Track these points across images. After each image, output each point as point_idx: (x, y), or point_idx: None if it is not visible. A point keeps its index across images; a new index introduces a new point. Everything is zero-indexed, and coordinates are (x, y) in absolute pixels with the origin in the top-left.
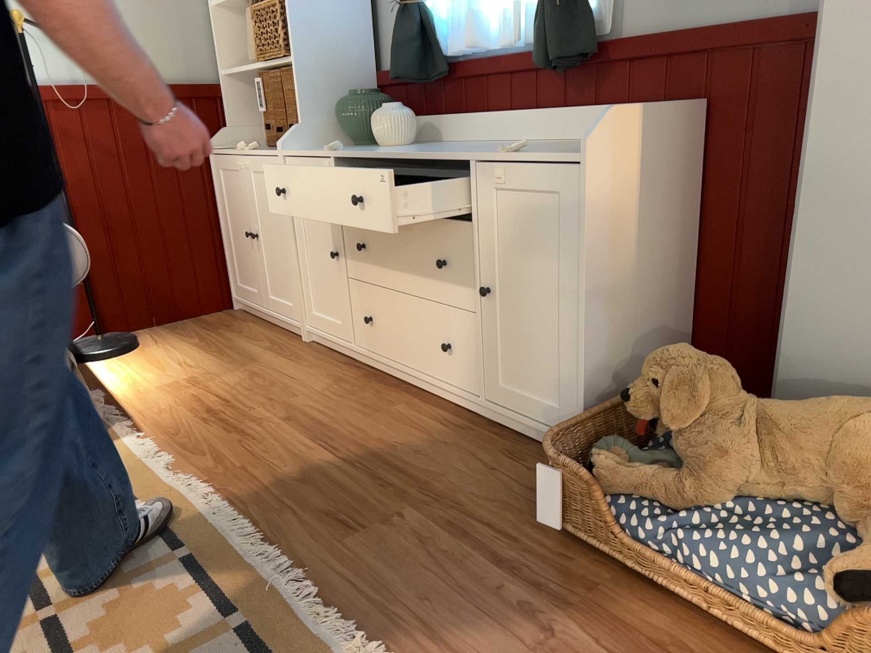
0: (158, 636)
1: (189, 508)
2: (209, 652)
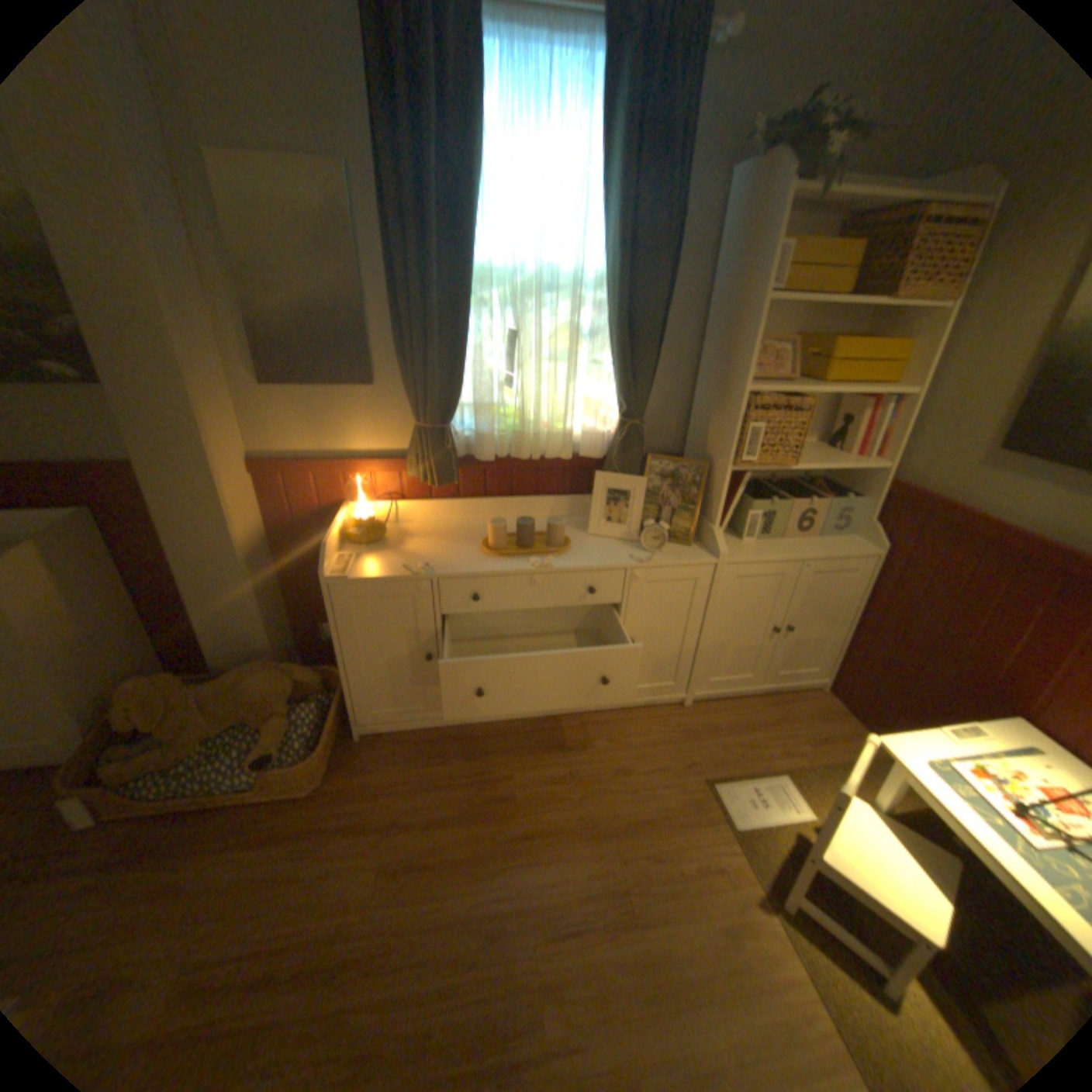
0: None
1: None
2: None
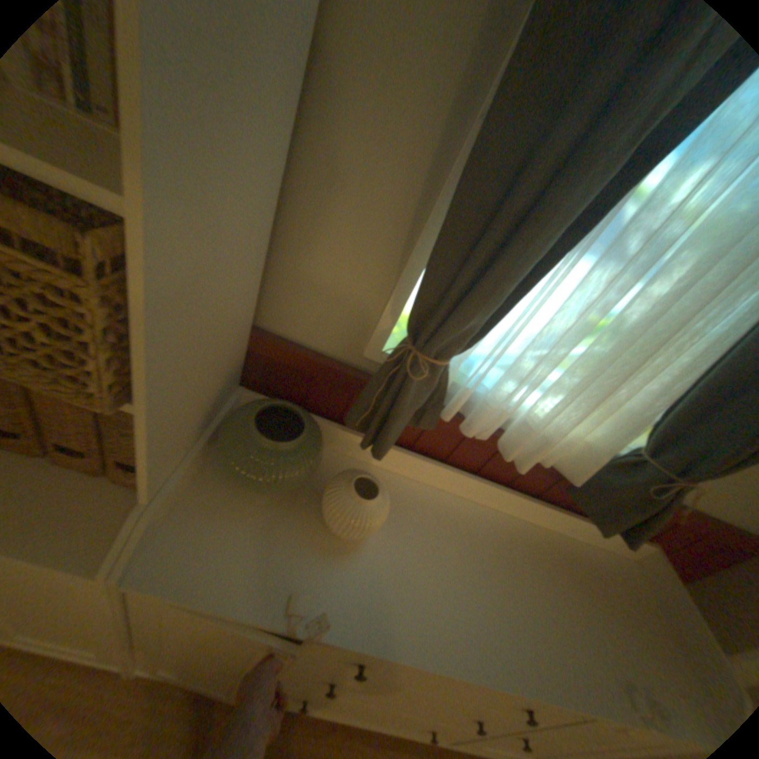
0: None
1: None
2: None
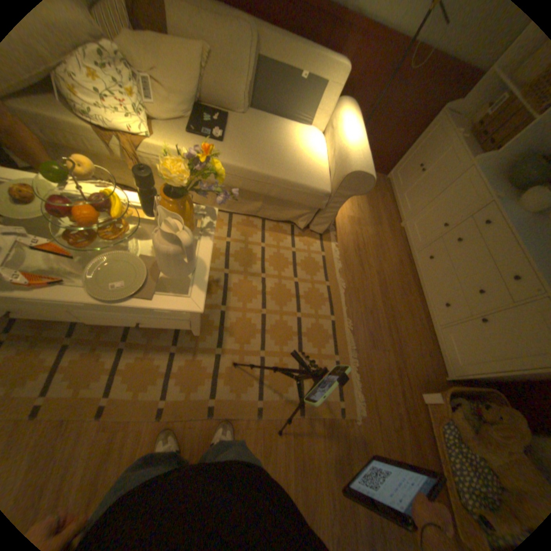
0: (319, 348)
1: (339, 300)
2: (328, 365)
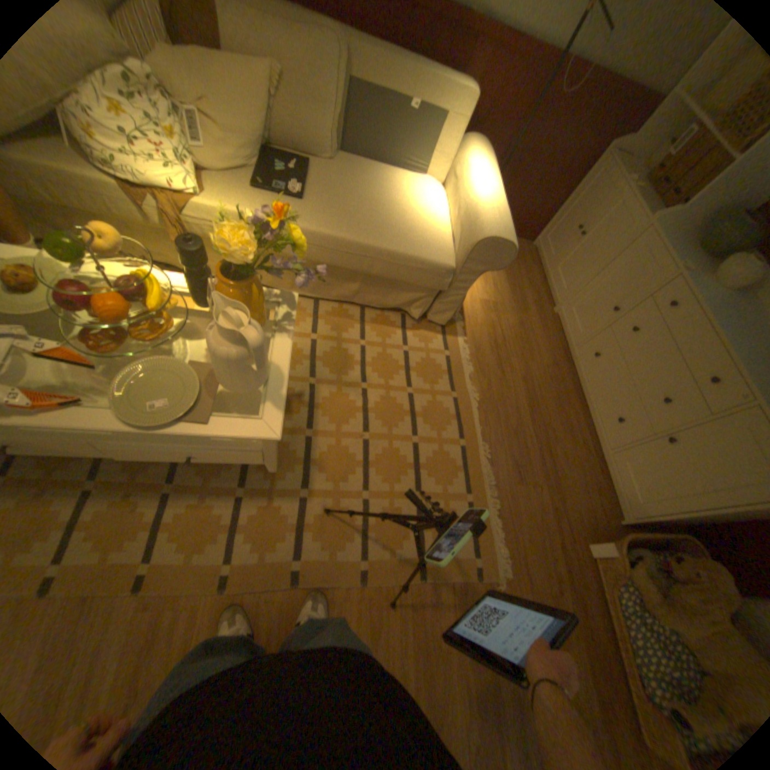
0: (445, 485)
1: (471, 417)
2: (458, 508)
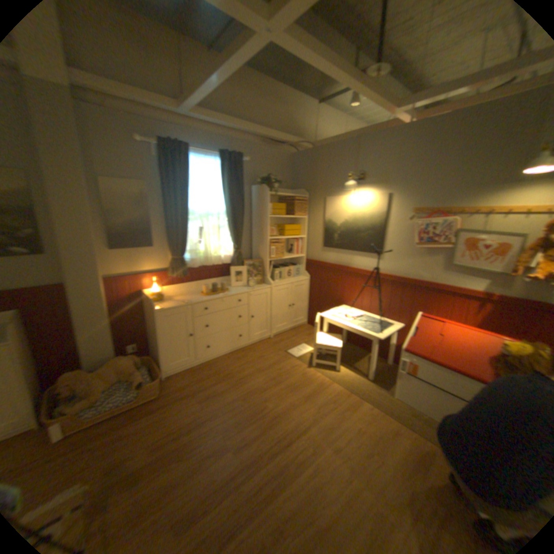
0: None
1: None
2: None
